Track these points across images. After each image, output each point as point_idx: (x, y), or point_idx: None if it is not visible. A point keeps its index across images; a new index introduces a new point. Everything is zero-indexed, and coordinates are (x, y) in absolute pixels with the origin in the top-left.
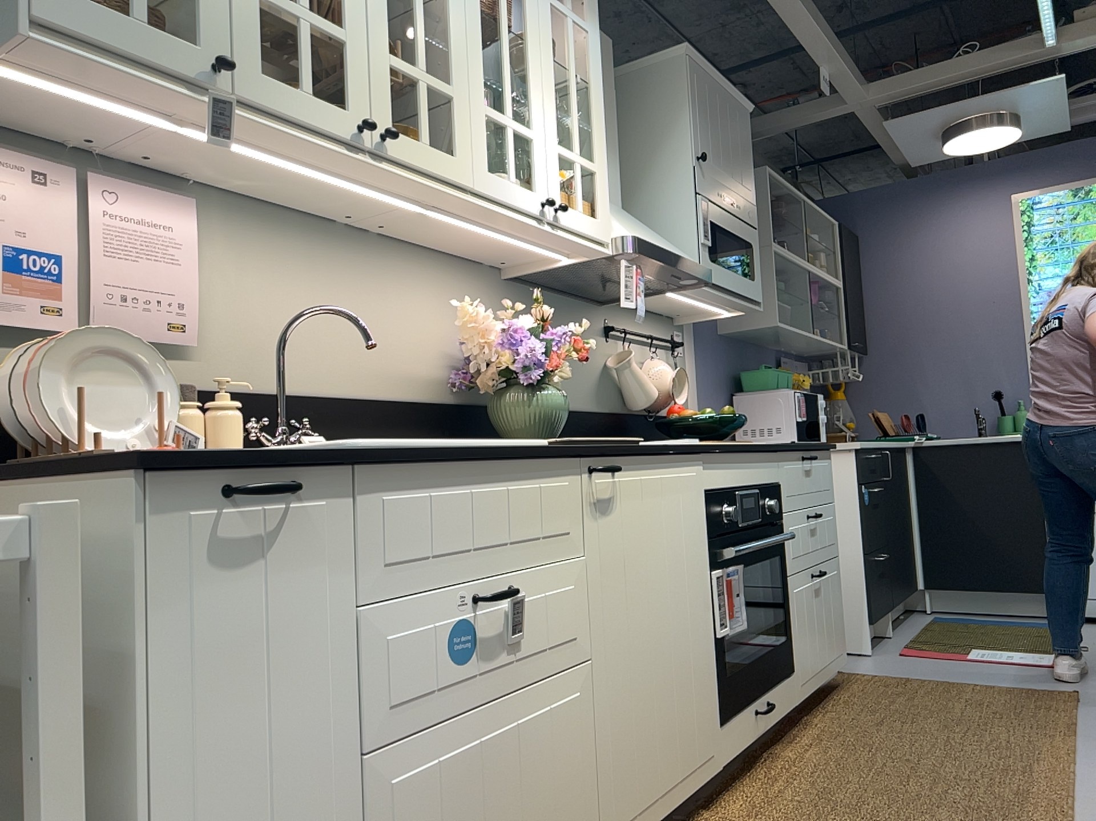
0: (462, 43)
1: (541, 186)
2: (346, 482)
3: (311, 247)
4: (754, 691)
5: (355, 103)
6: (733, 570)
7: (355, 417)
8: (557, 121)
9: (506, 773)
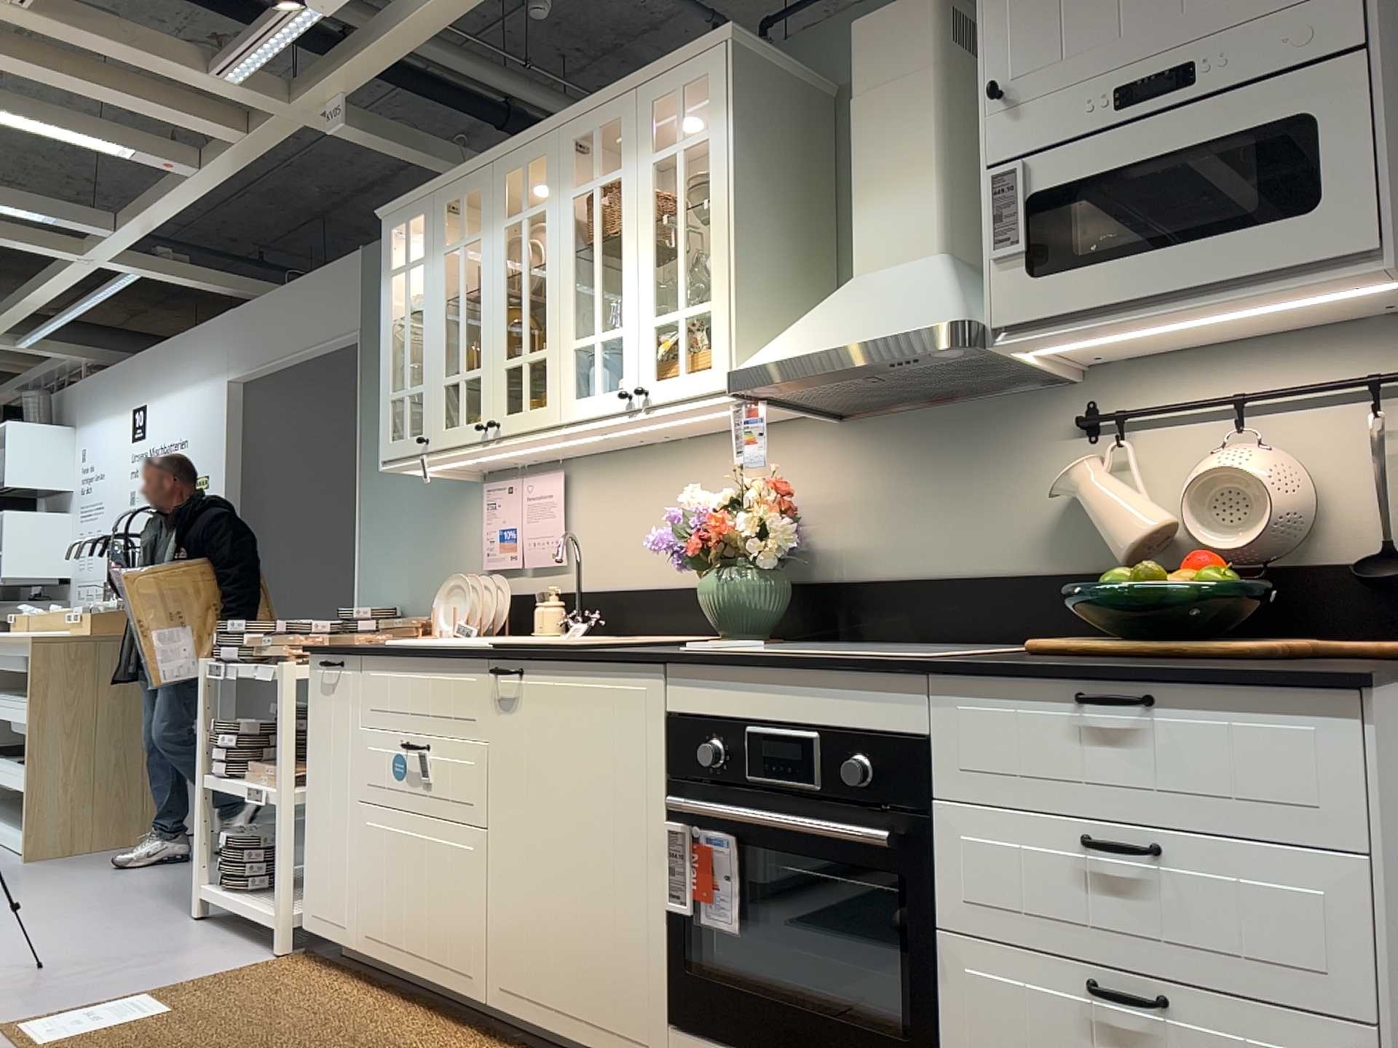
0: (553, 303)
1: (627, 378)
2: (360, 663)
3: (634, 470)
4: (767, 1046)
5: (482, 412)
6: (718, 838)
7: (657, 605)
8: (652, 291)
9: (419, 864)
